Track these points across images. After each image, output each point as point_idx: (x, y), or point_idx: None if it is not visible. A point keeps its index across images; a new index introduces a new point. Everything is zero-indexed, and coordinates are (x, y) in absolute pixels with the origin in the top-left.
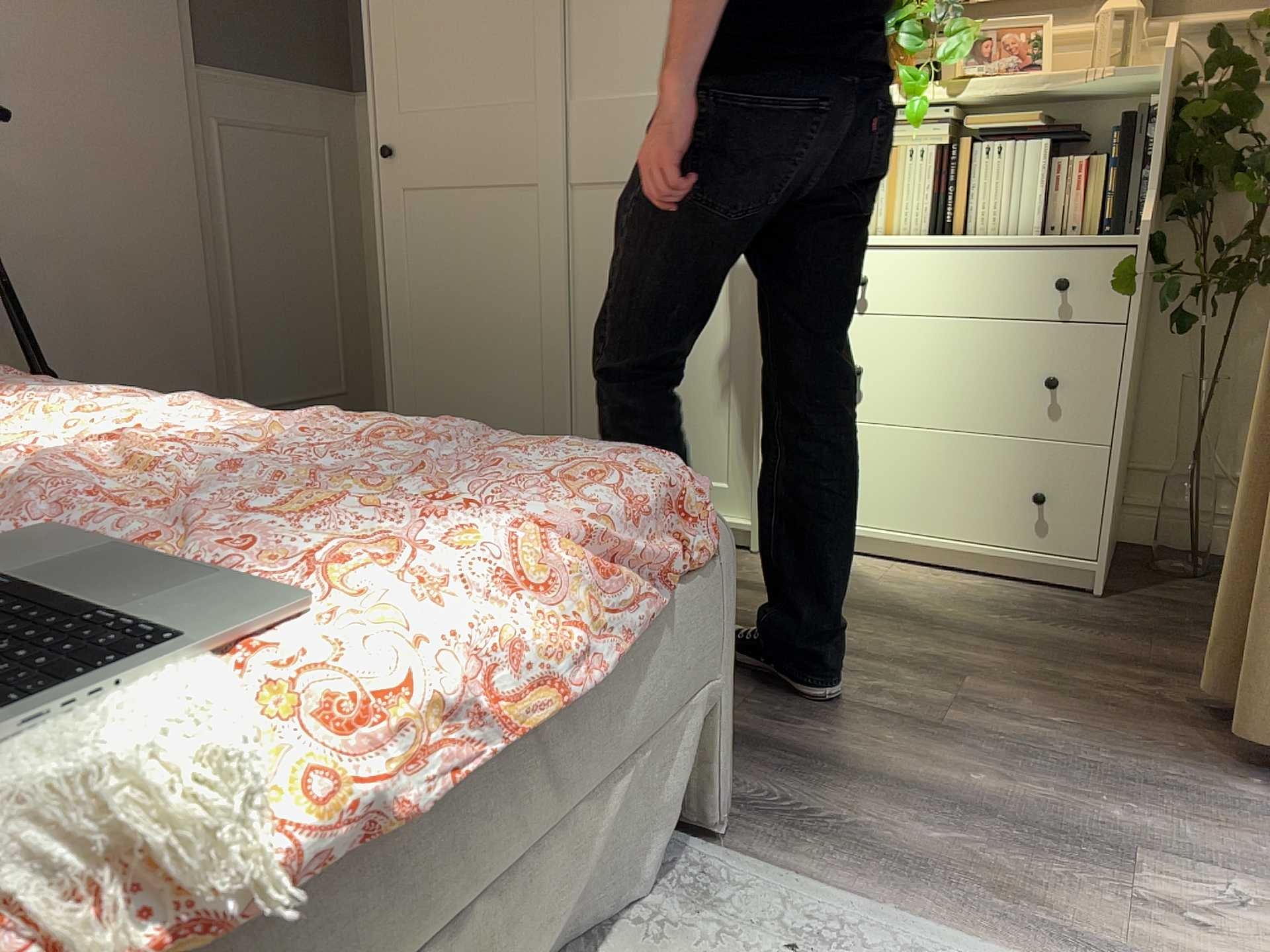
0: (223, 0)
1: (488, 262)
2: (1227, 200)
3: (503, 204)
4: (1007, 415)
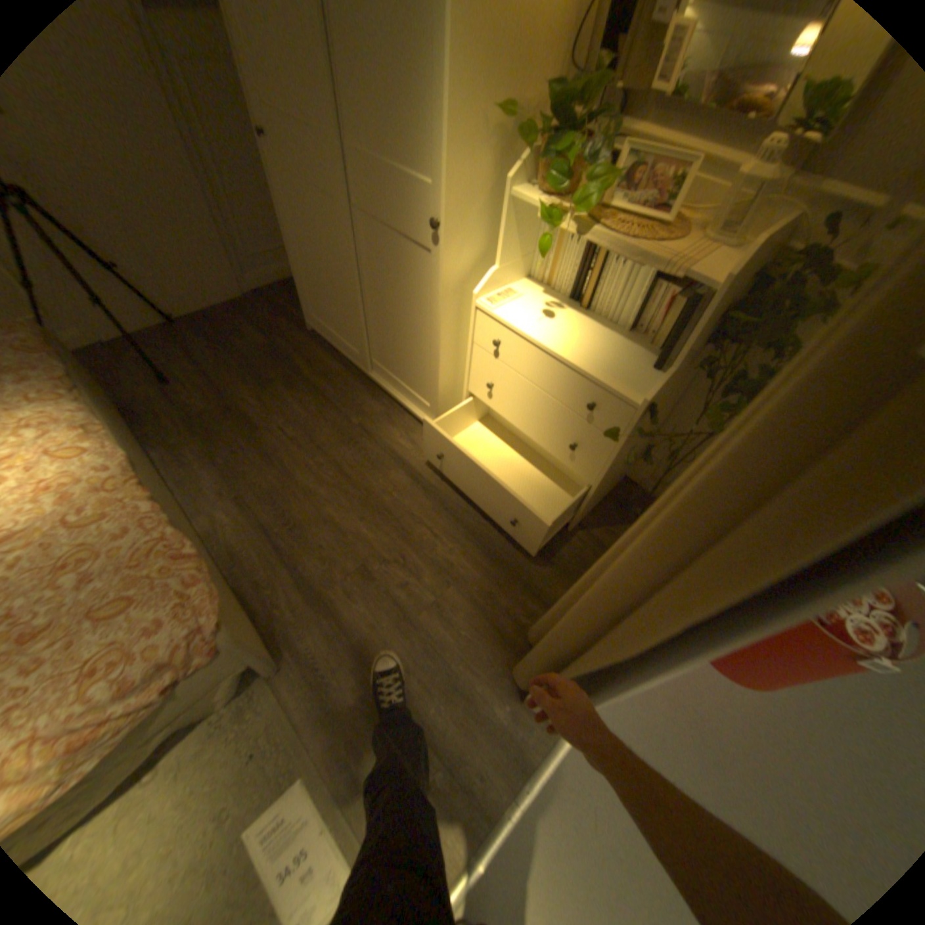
0: None
1: (322, 235)
2: (763, 349)
3: (321, 201)
4: (551, 444)
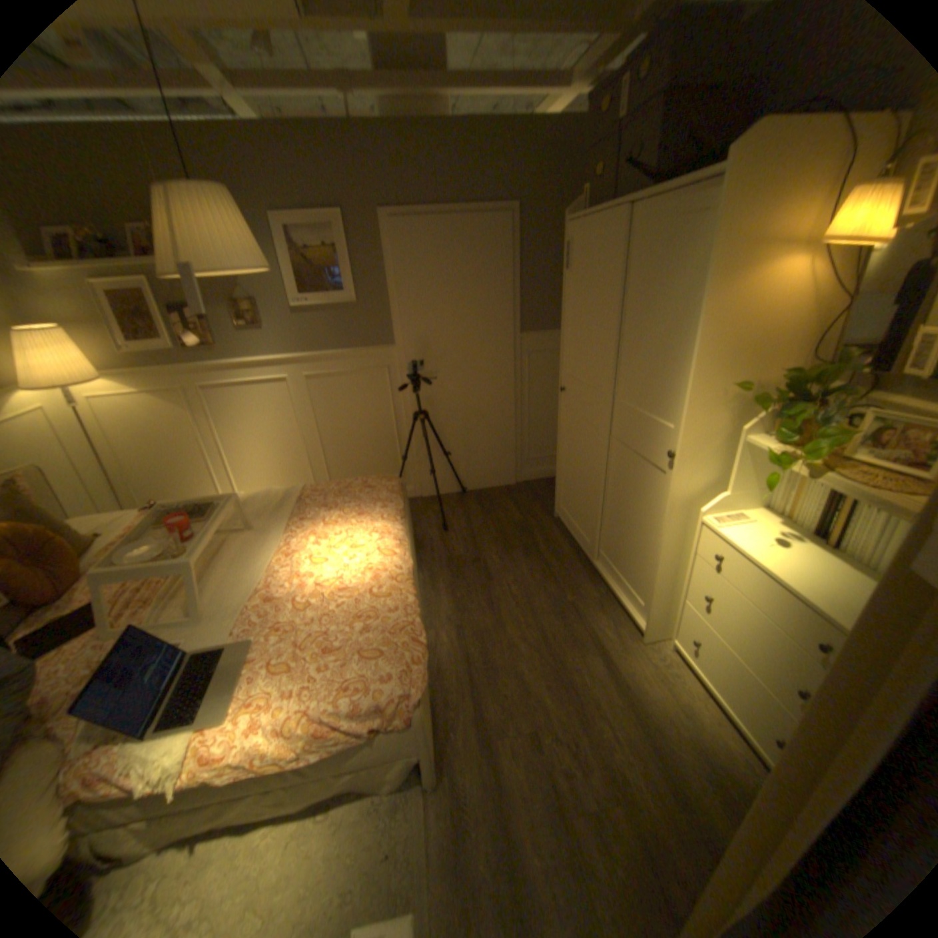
0: (534, 302)
1: (583, 451)
2: None
3: (589, 430)
4: (777, 686)
